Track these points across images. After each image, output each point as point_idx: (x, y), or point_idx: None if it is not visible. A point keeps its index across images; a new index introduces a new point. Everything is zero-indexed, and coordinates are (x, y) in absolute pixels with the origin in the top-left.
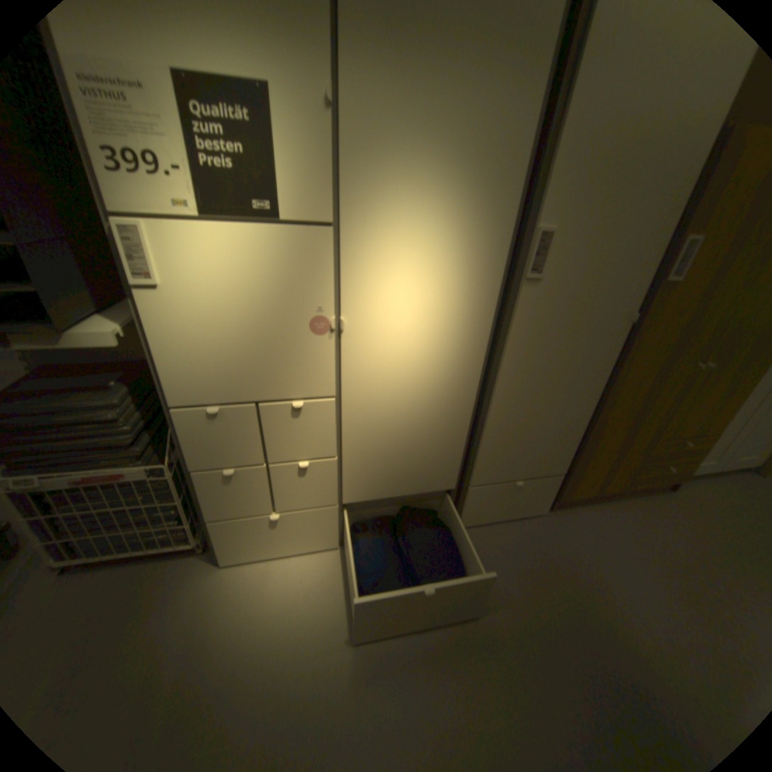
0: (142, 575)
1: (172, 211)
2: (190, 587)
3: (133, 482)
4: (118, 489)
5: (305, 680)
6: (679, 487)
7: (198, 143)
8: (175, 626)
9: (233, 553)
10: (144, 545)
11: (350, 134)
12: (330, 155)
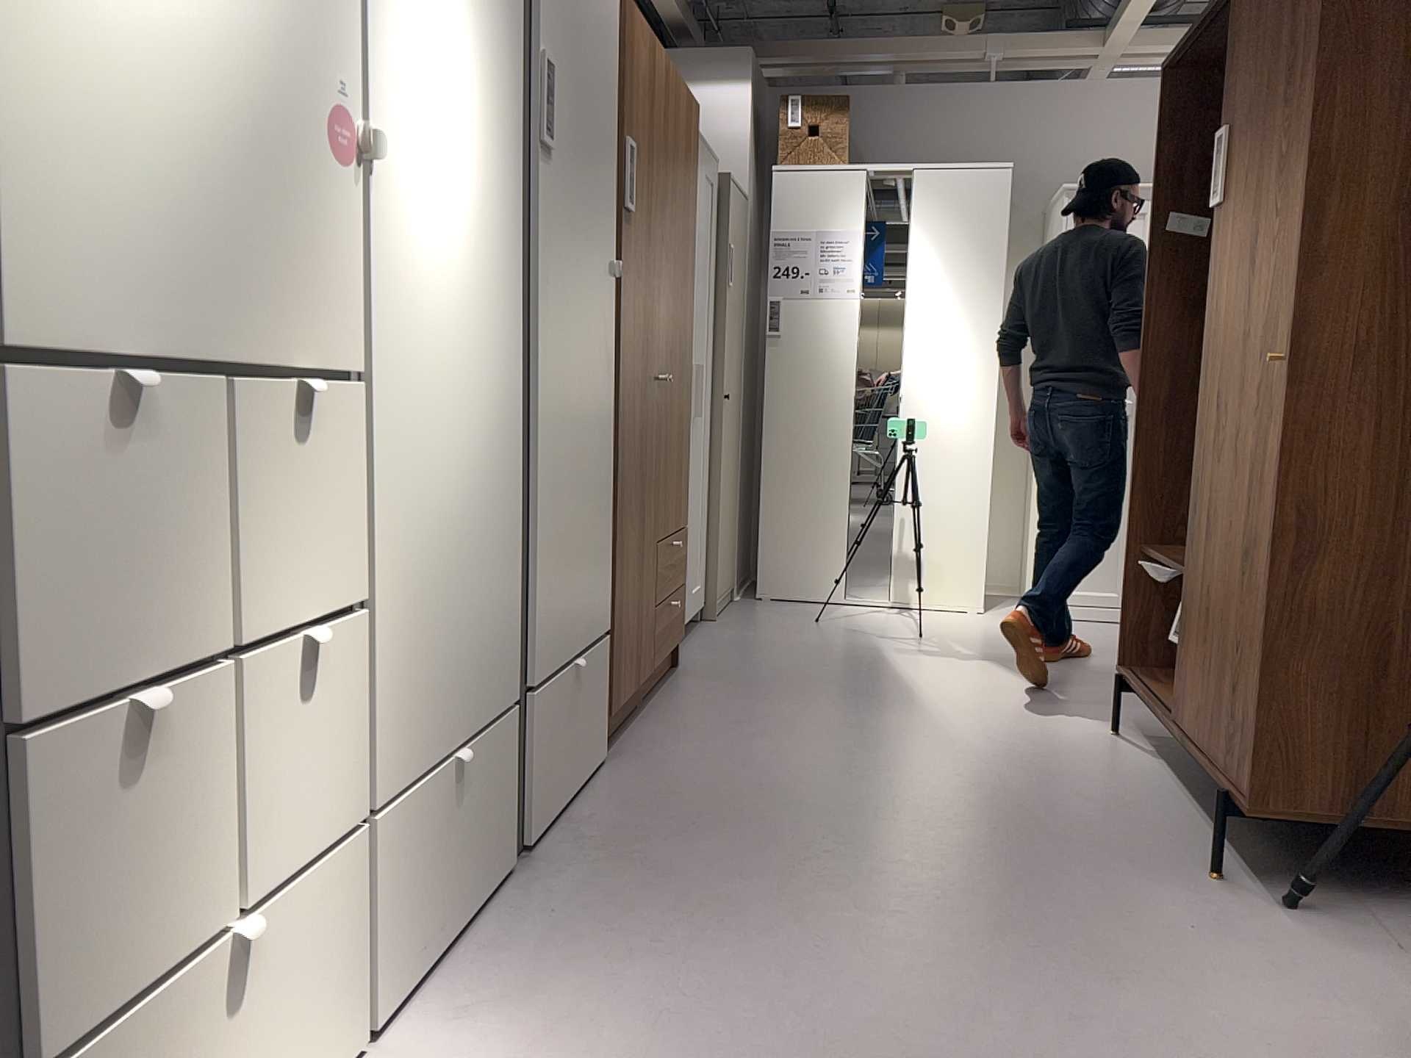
0: None
1: None
2: None
3: None
4: None
5: None
6: (674, 657)
7: None
8: None
9: None
10: None
11: None
12: None
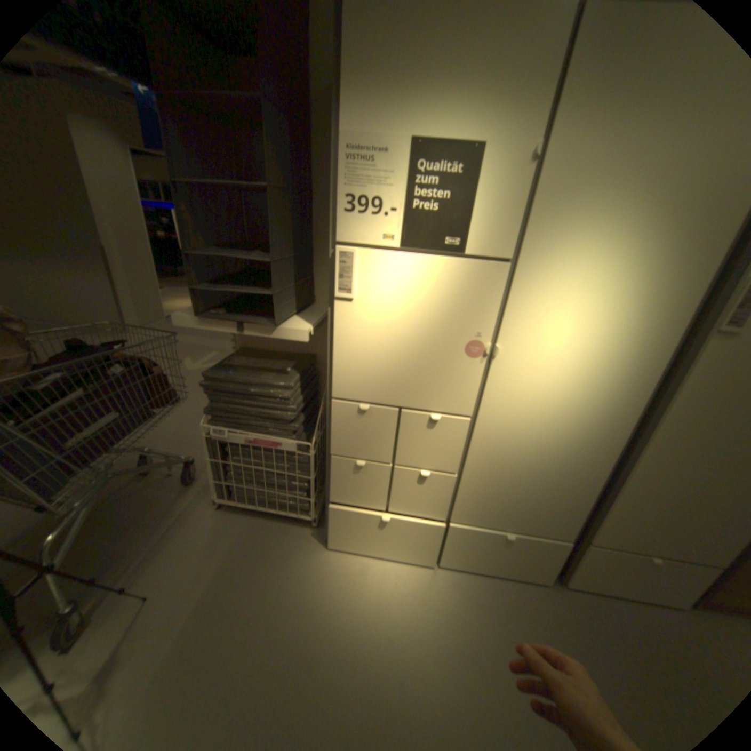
0: (270, 531)
1: (380, 244)
2: (303, 555)
3: (285, 452)
4: (274, 455)
5: (392, 684)
6: None
7: (415, 193)
8: (289, 585)
9: (343, 537)
10: (277, 507)
11: (549, 184)
12: (524, 202)
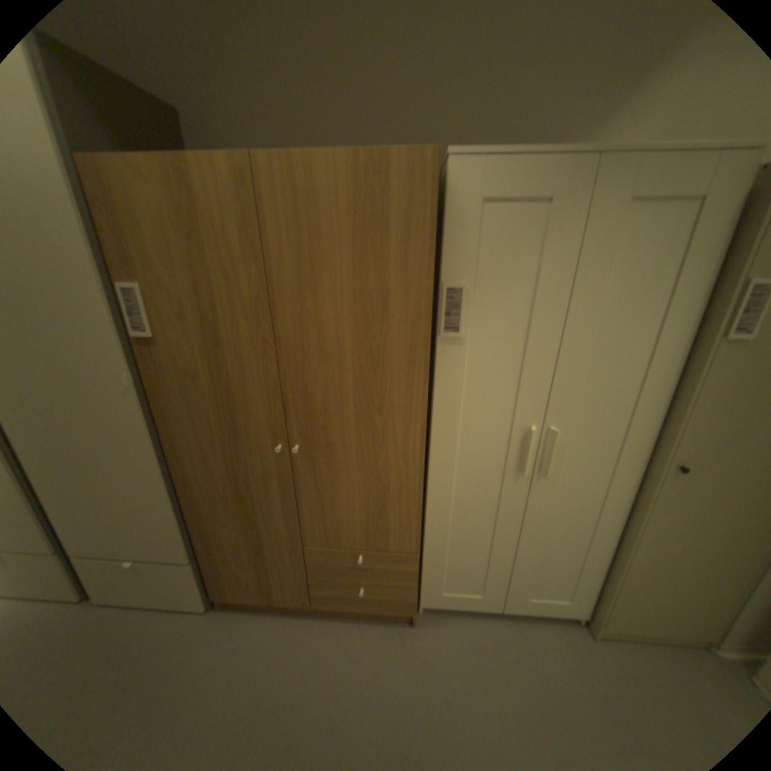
0: None
1: None
2: None
3: None
4: None
5: None
6: (413, 619)
7: None
8: None
9: None
10: None
11: None
12: None
